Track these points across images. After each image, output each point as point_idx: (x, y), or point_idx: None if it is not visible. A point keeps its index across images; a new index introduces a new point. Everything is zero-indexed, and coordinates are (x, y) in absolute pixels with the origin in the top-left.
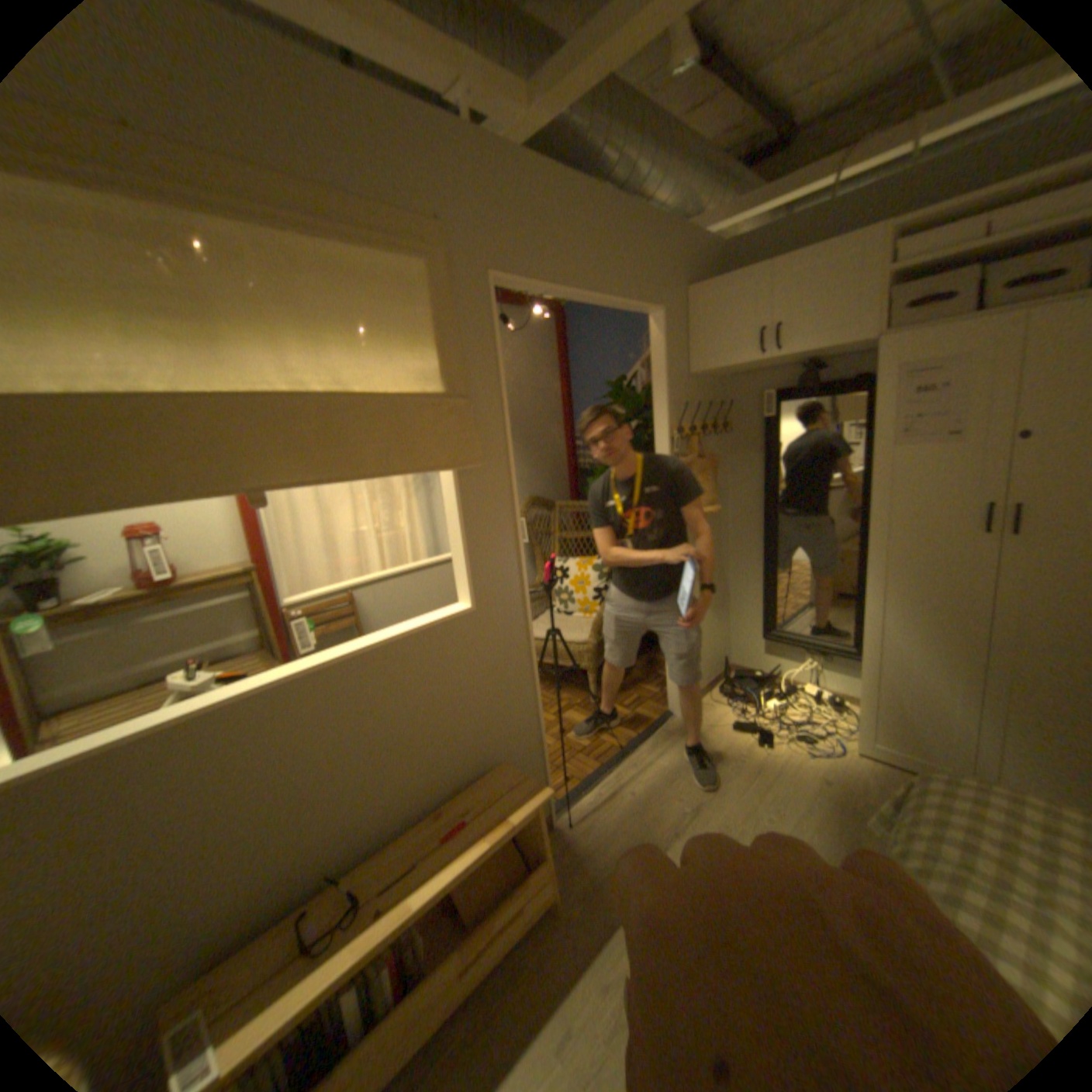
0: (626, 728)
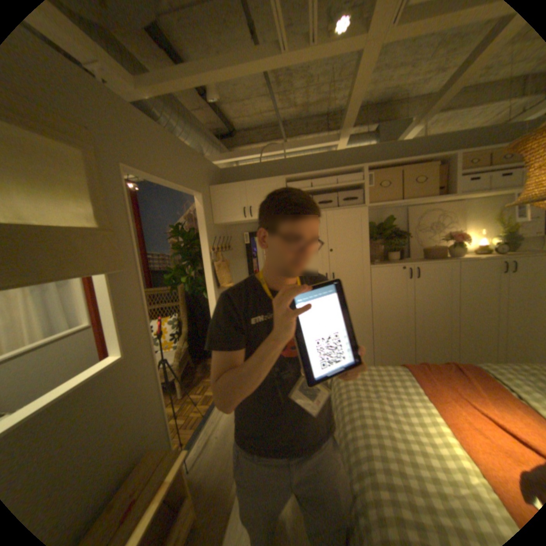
0: (202, 406)
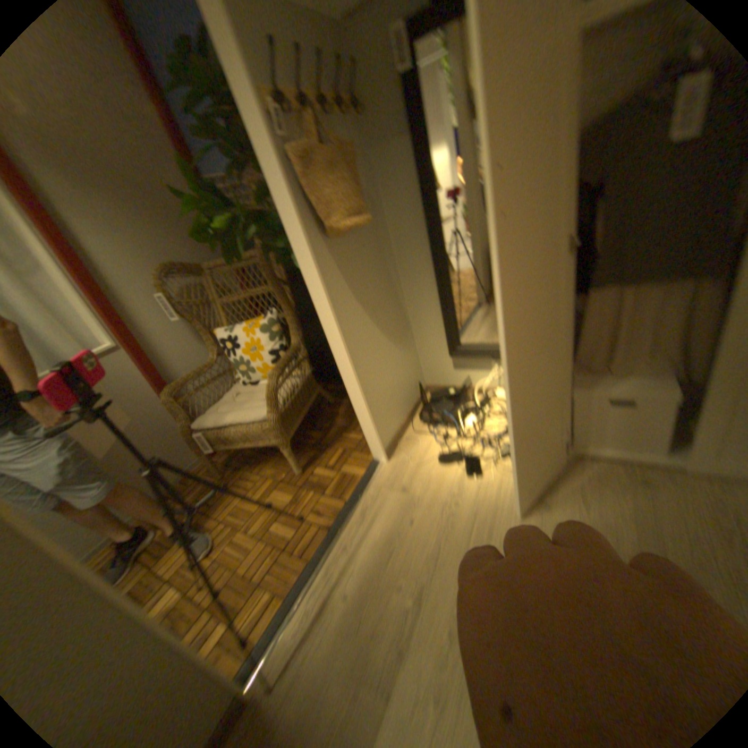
0: (333, 496)
